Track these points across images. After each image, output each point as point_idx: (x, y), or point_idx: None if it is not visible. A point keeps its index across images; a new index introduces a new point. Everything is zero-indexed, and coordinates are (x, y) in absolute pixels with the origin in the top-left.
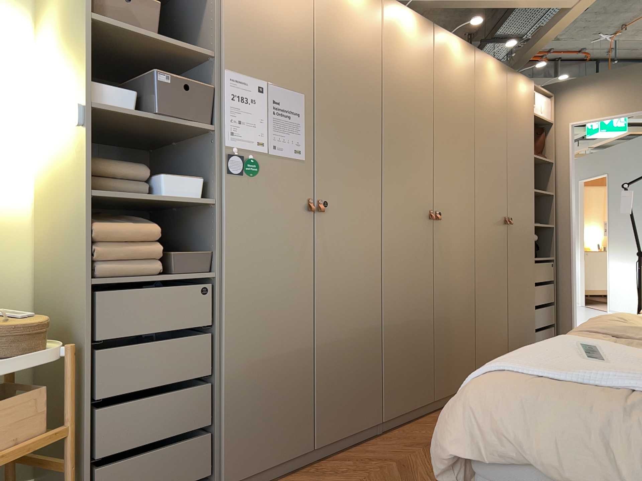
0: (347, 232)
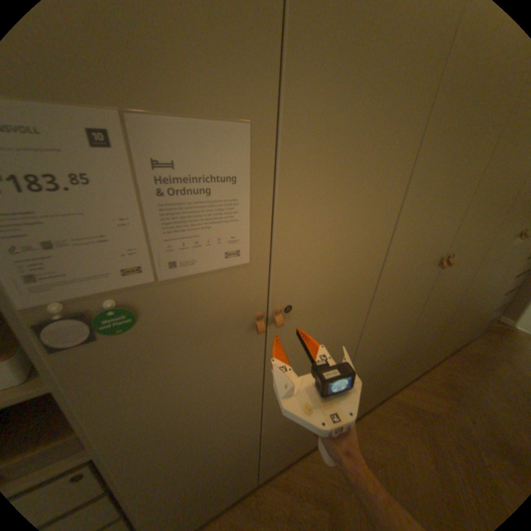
0: (318, 327)
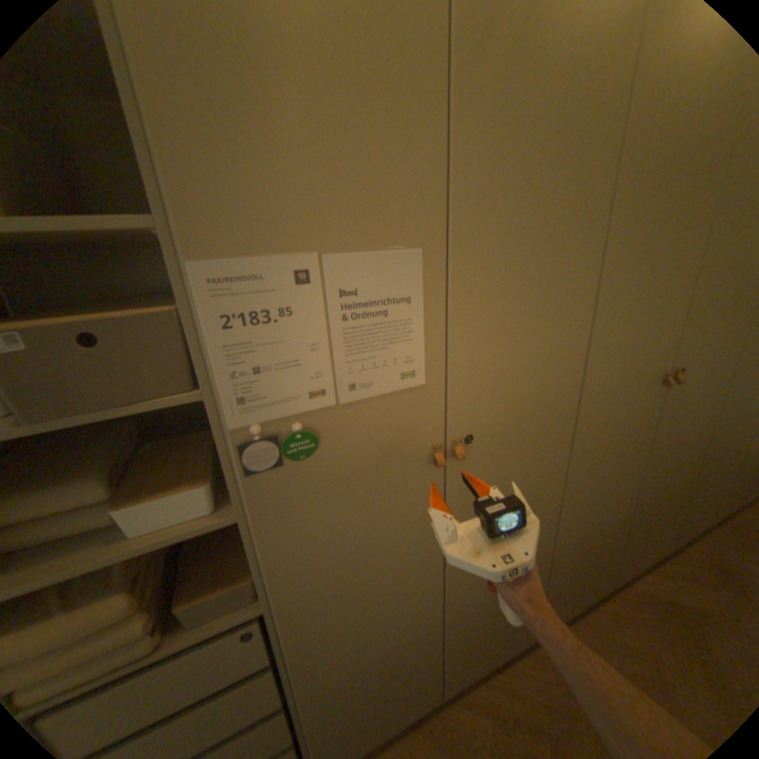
0: (507, 465)
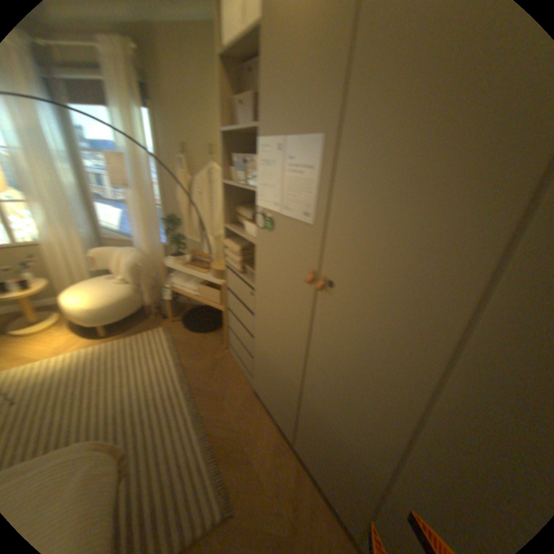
0: (354, 335)
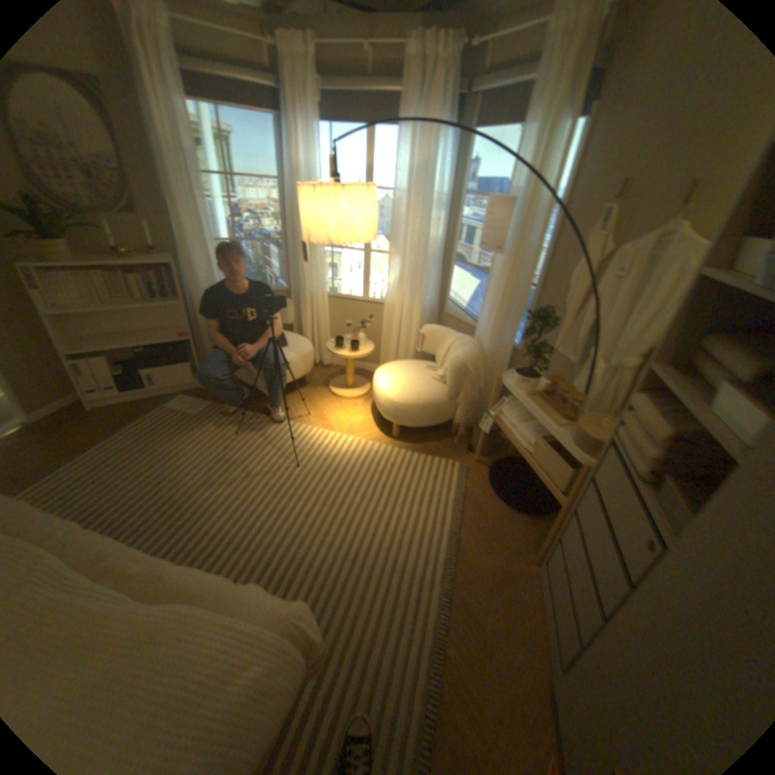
0: None
